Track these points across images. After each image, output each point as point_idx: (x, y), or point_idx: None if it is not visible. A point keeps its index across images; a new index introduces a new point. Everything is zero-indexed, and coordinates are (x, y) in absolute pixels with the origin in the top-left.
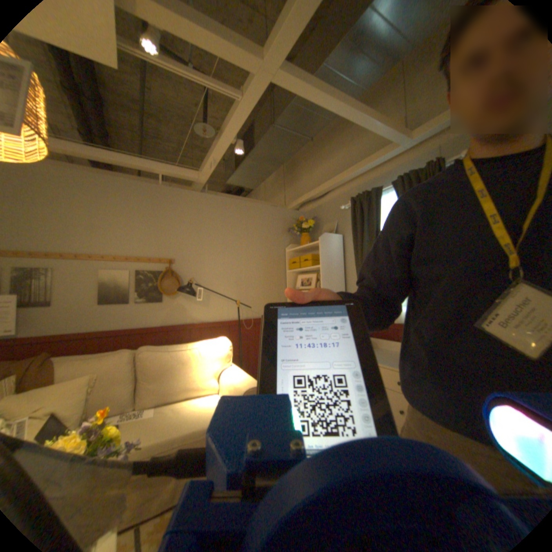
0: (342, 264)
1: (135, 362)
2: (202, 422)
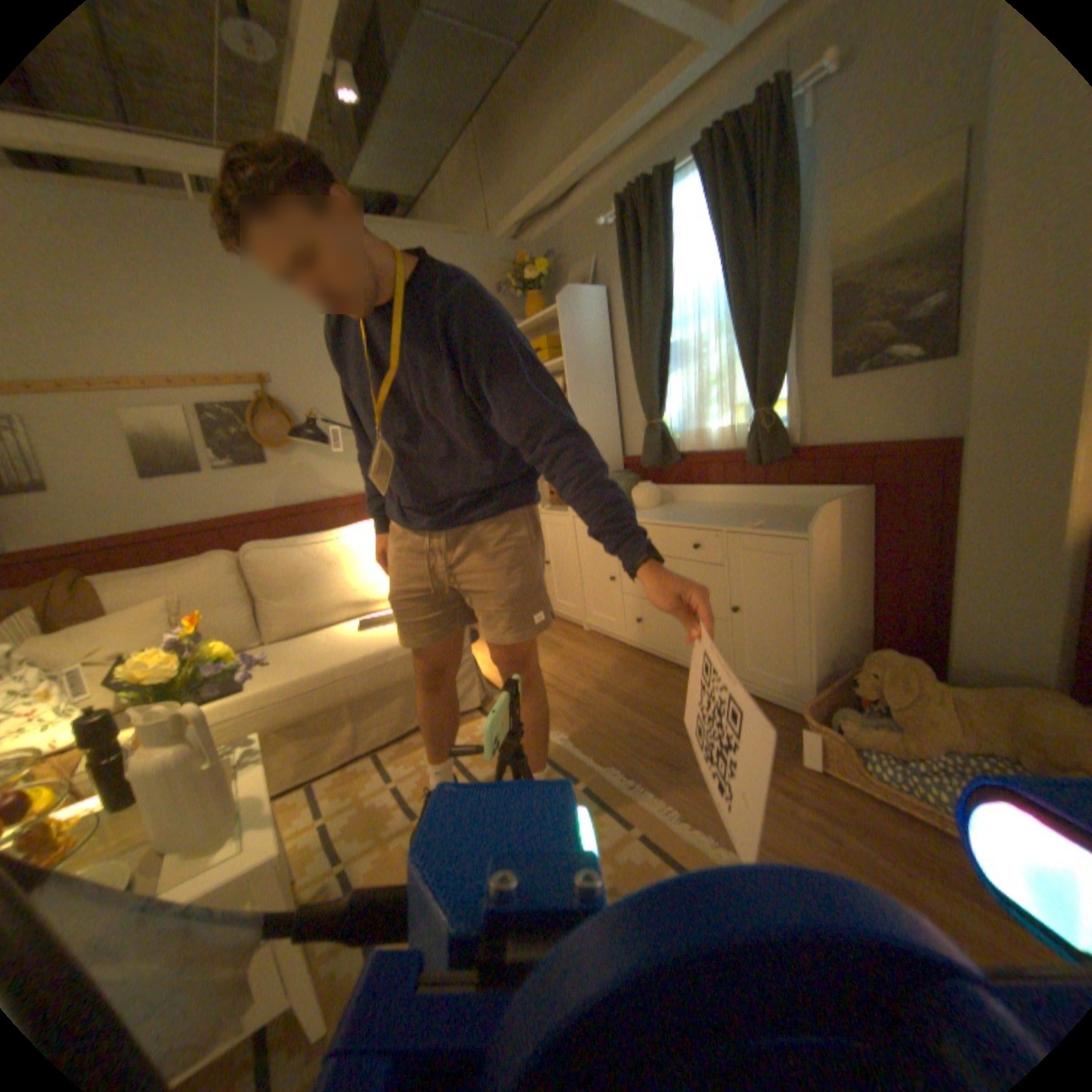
0: (609, 351)
1: (242, 569)
2: (377, 643)
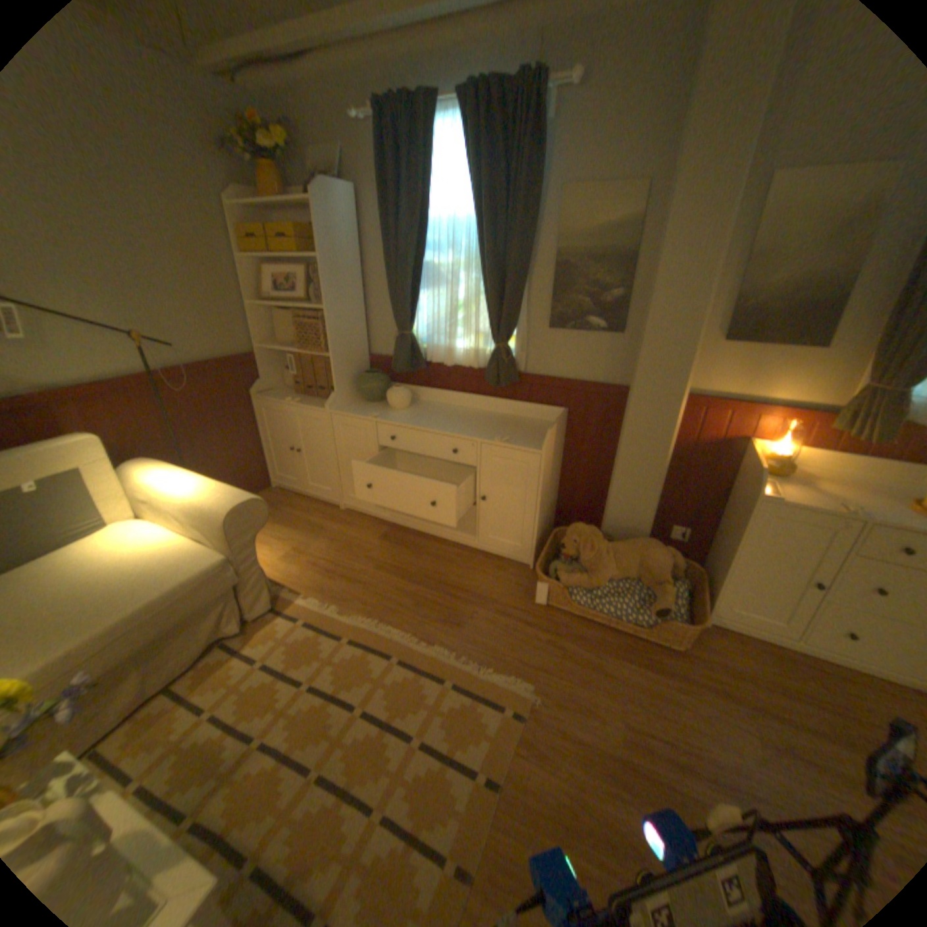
0: (358, 253)
1: None
2: (156, 582)
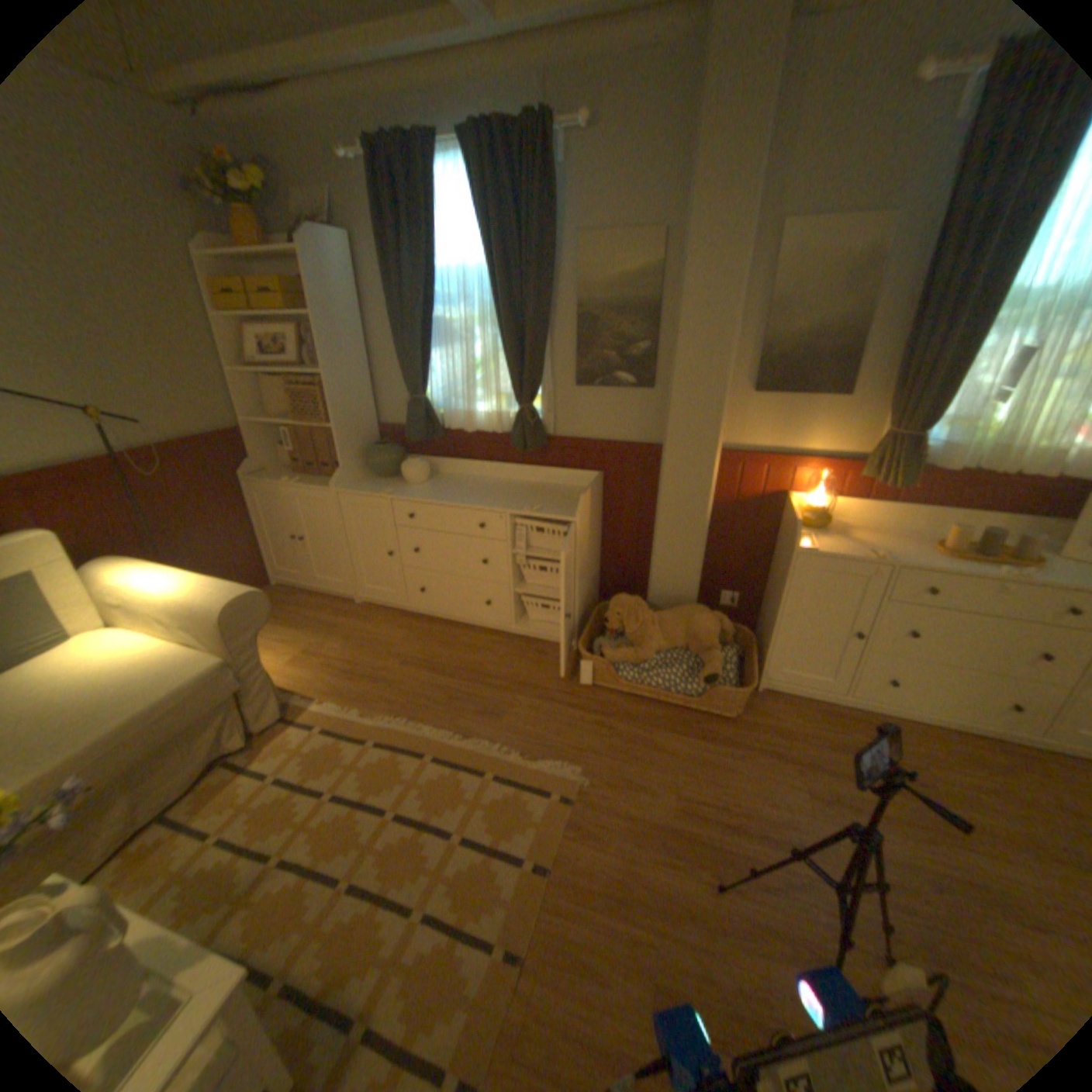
0: (357, 309)
1: None
2: (141, 693)
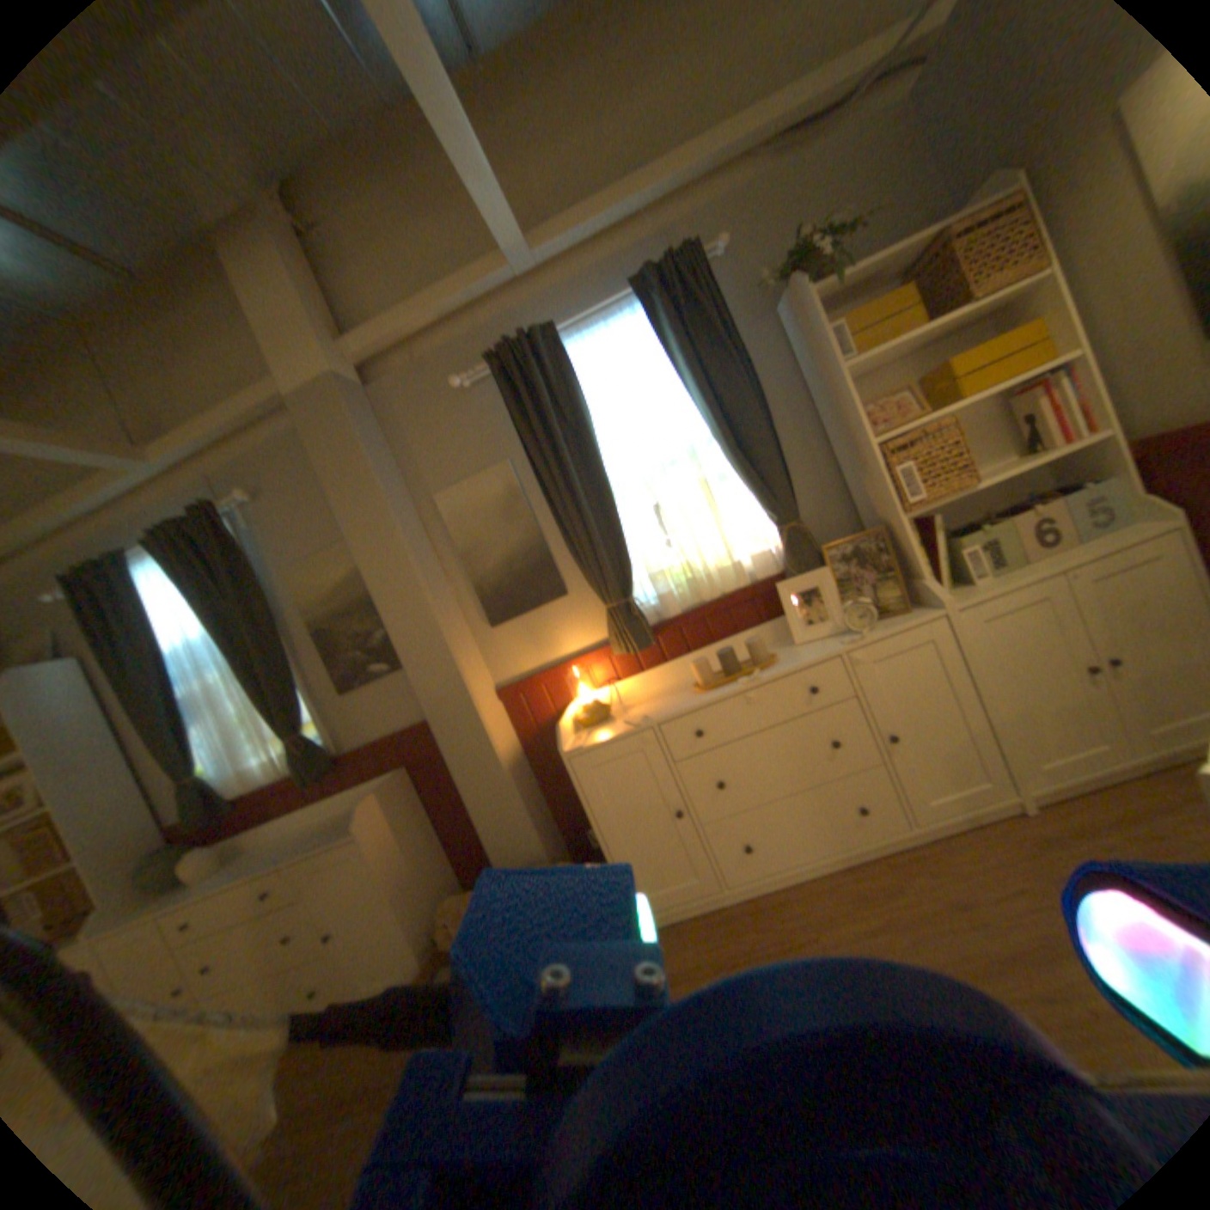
0: (99, 720)
1: None
2: None
